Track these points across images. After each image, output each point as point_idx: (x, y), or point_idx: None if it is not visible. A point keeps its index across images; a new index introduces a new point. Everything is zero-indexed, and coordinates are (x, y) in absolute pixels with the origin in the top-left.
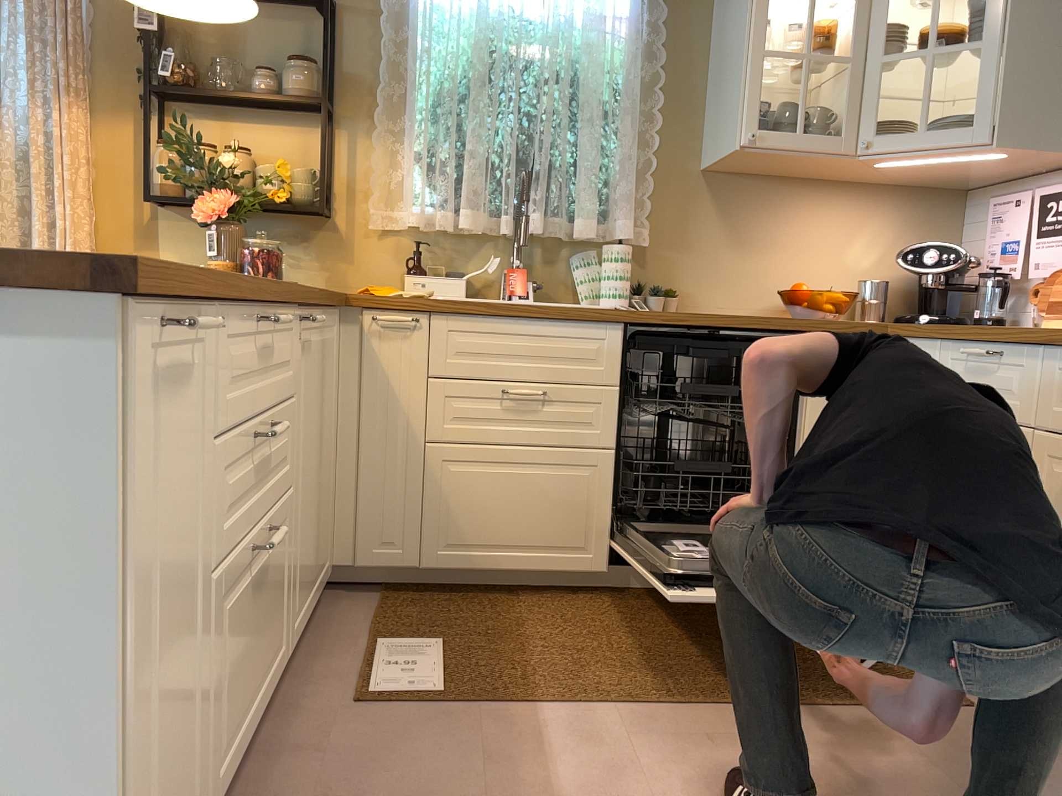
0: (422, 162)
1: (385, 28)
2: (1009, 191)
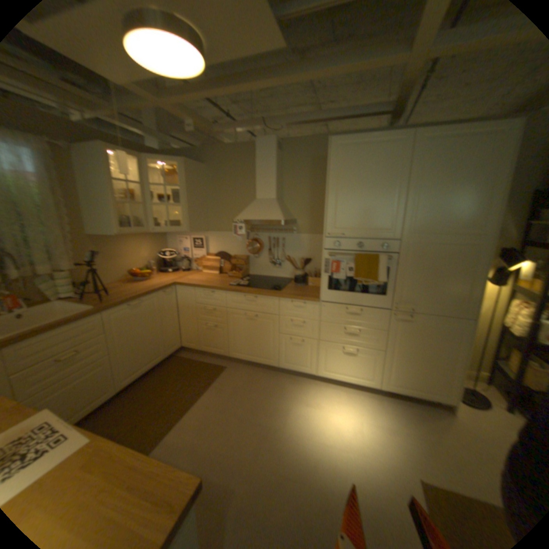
0: None
1: None
2: (181, 234)
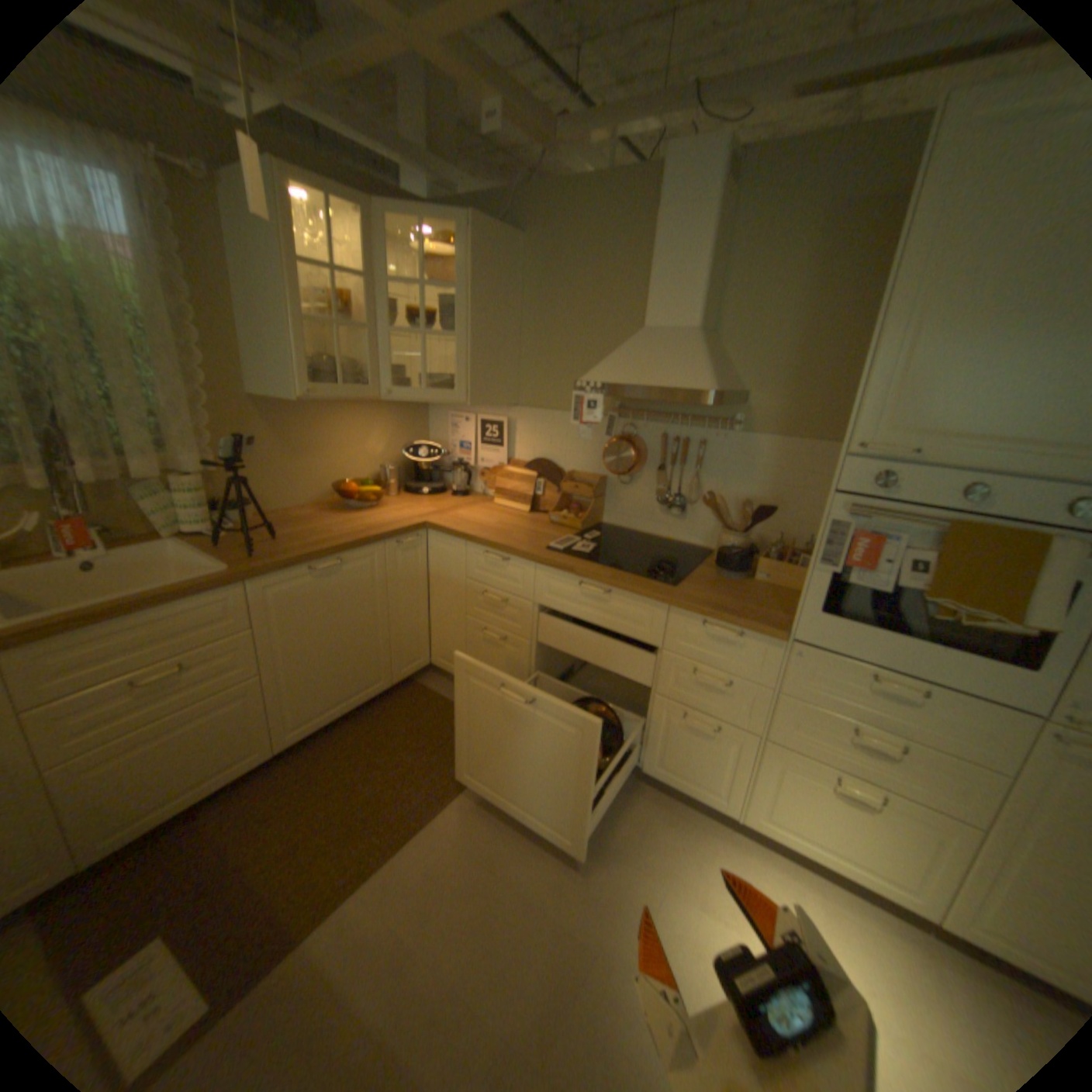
0: None
1: None
2: (456, 408)
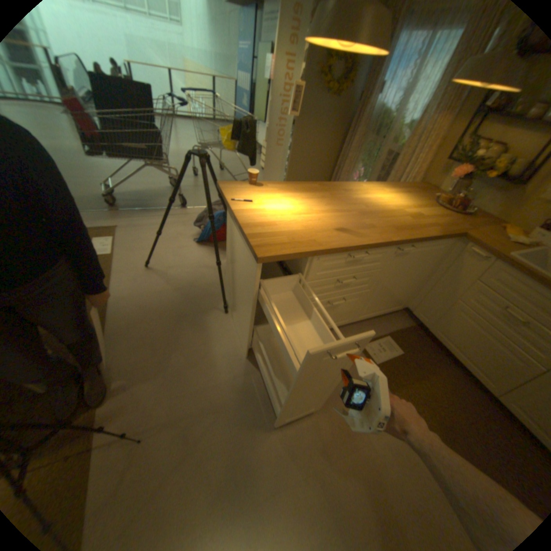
0: None
1: None
2: None
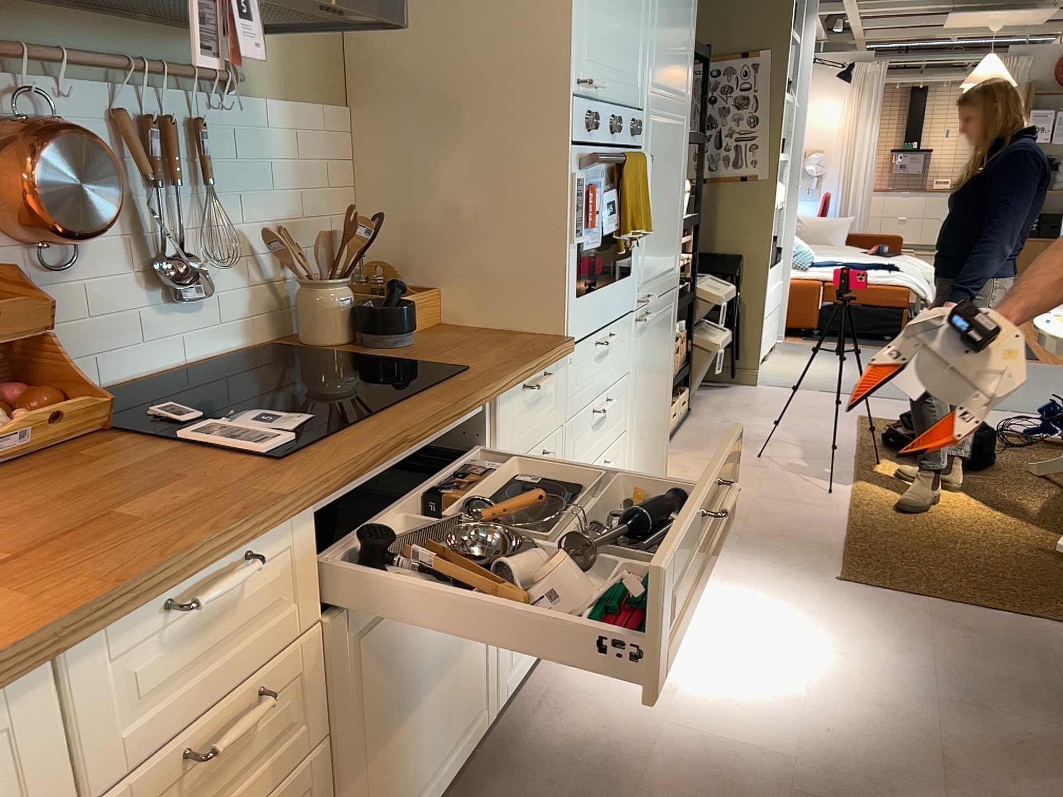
0: None
1: None
2: None
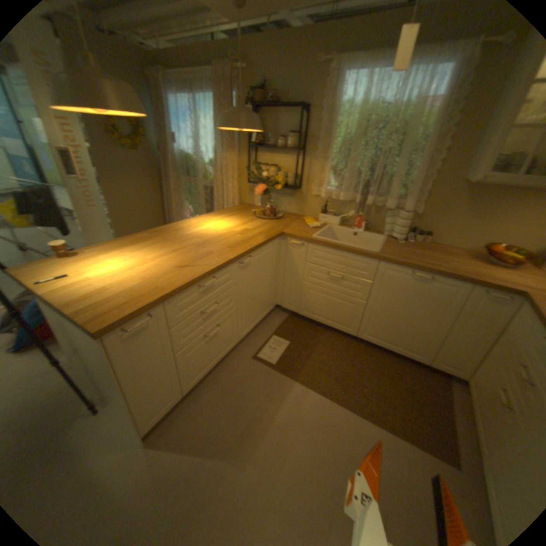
0: (332, 170)
1: (324, 114)
2: None
